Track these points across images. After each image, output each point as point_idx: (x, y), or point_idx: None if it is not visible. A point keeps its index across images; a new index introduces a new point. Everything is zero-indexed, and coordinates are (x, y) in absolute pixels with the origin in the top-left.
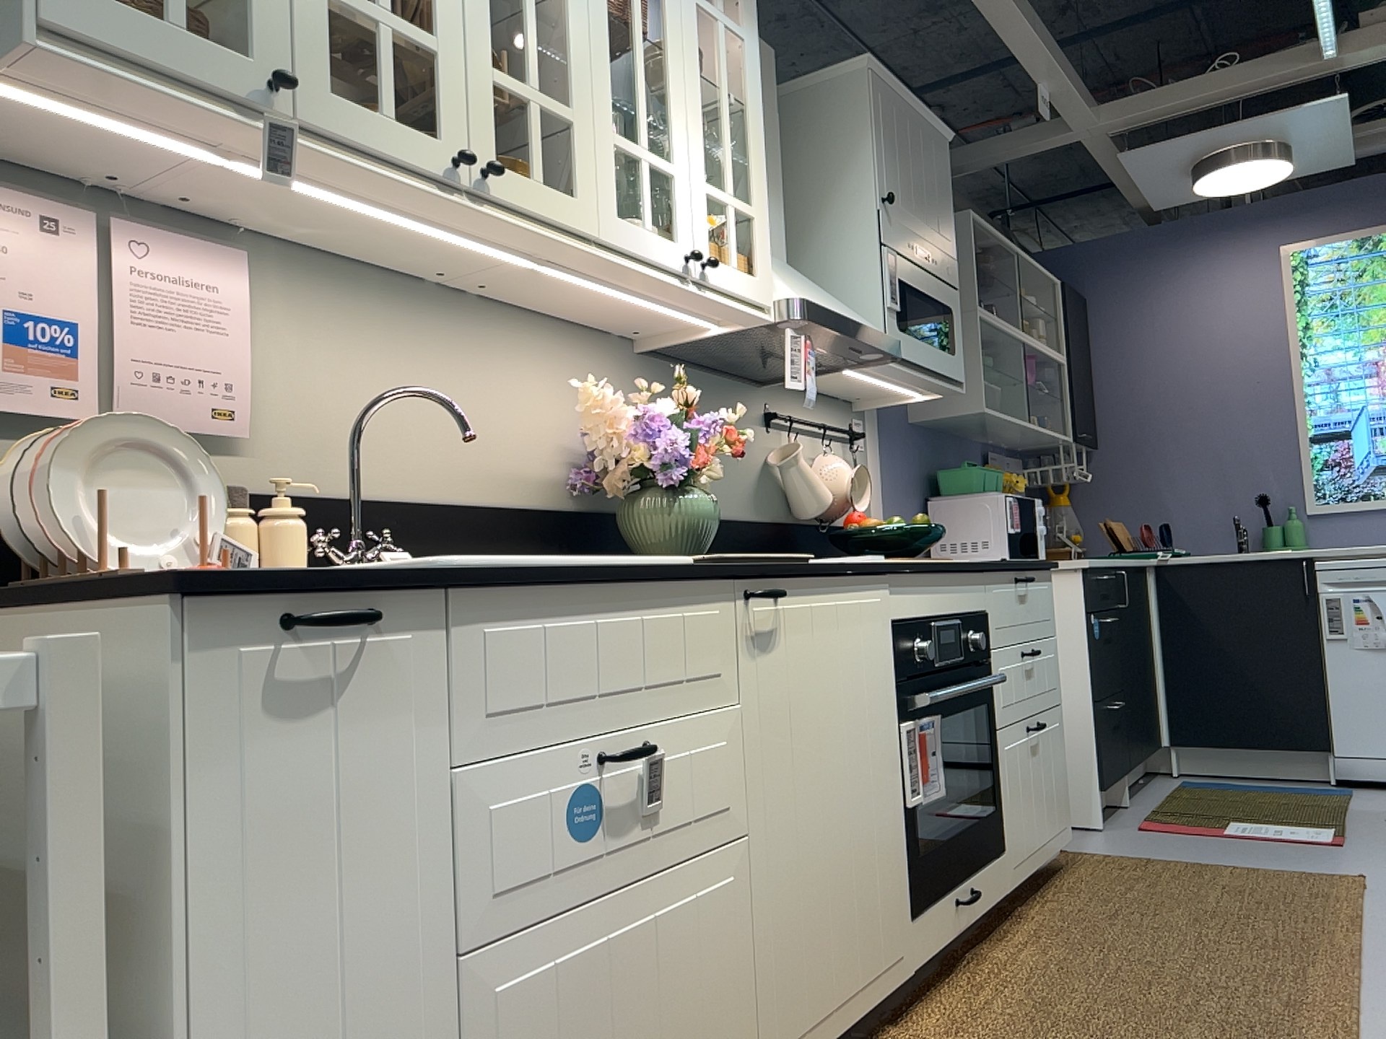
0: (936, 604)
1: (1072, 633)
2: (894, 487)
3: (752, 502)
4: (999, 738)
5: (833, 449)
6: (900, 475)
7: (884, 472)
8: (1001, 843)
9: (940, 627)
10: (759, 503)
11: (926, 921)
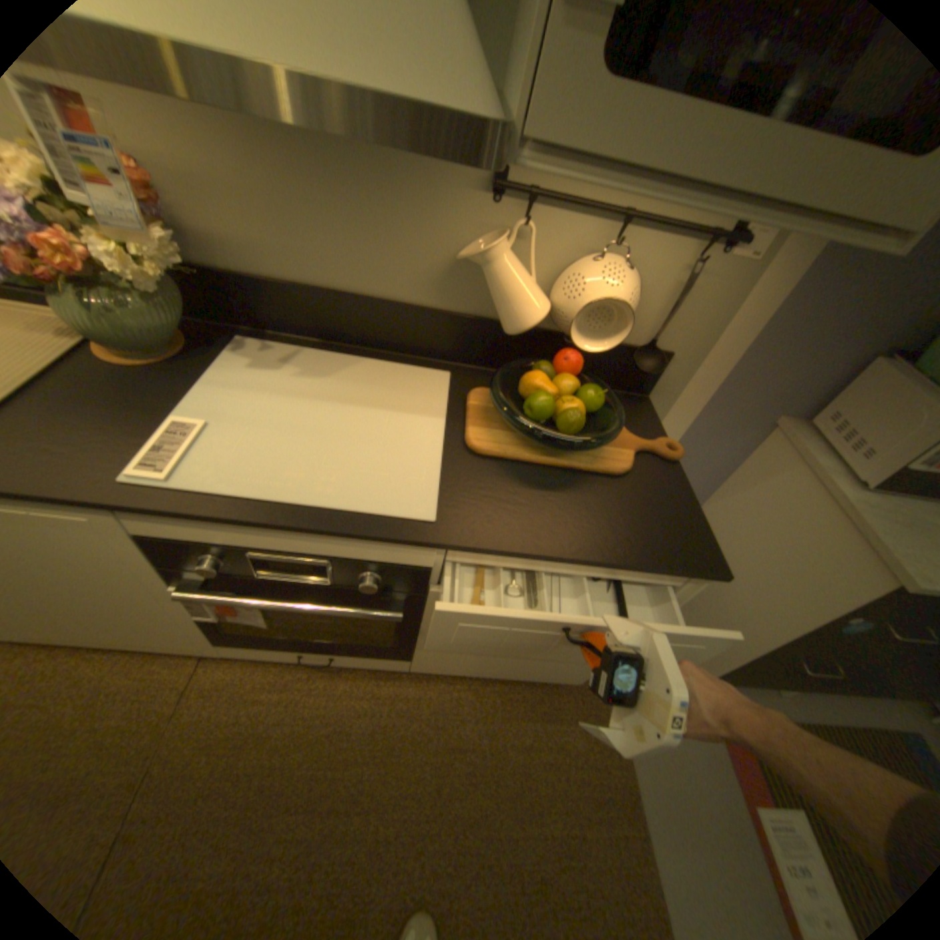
0: (259, 542)
1: (821, 603)
2: (798, 318)
3: (428, 286)
4: (421, 627)
5: (658, 244)
6: (837, 305)
7: (789, 295)
8: (402, 658)
9: (263, 556)
10: (441, 289)
11: (240, 650)
